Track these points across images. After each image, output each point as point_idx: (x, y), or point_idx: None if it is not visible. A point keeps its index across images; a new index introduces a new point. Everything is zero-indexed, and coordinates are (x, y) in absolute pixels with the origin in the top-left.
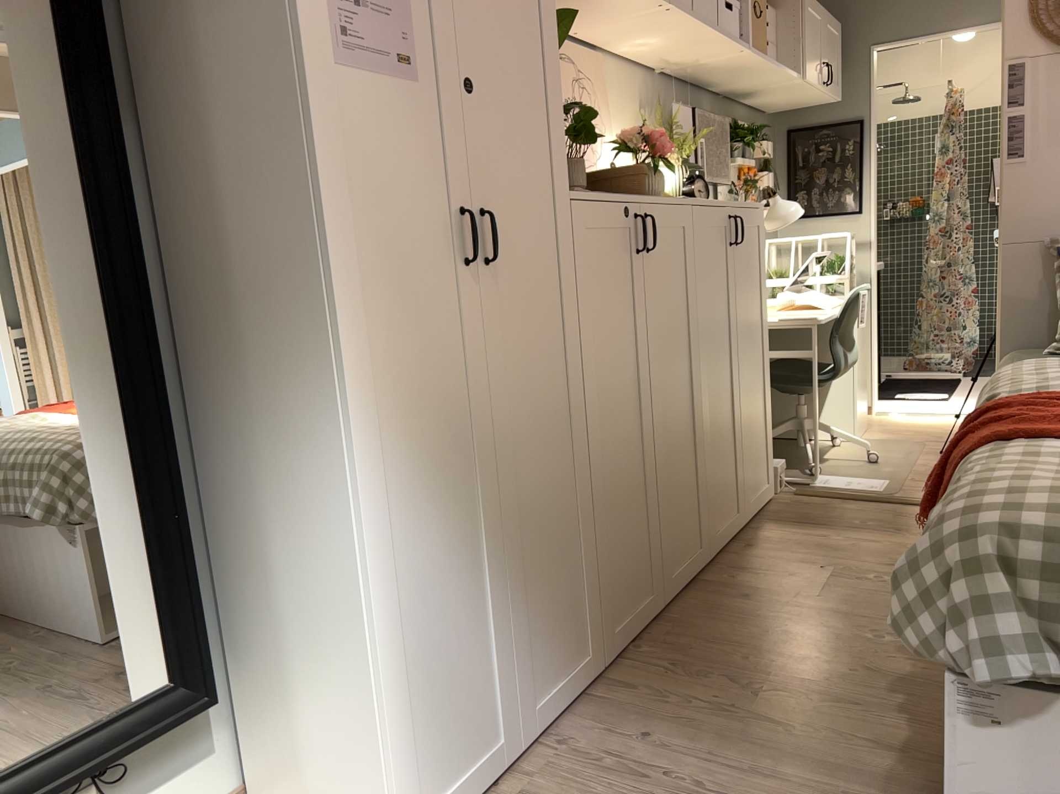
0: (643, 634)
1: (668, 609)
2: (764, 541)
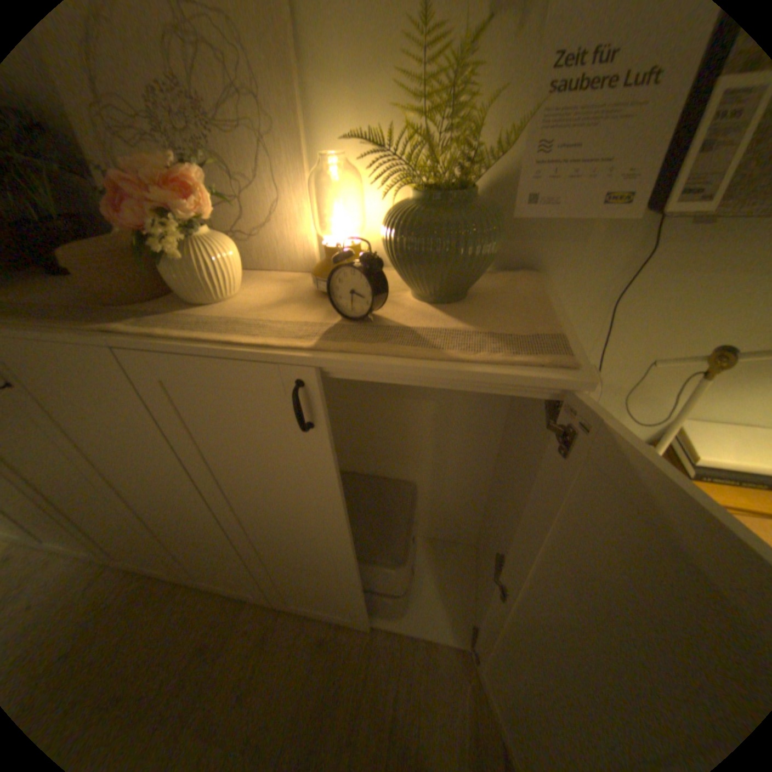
0: (155, 578)
1: (191, 588)
2: (331, 660)
